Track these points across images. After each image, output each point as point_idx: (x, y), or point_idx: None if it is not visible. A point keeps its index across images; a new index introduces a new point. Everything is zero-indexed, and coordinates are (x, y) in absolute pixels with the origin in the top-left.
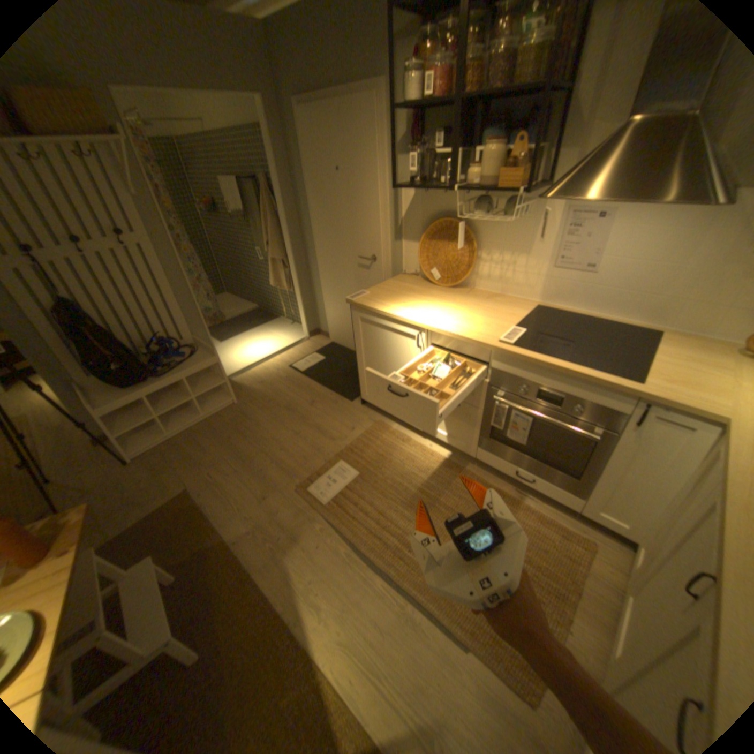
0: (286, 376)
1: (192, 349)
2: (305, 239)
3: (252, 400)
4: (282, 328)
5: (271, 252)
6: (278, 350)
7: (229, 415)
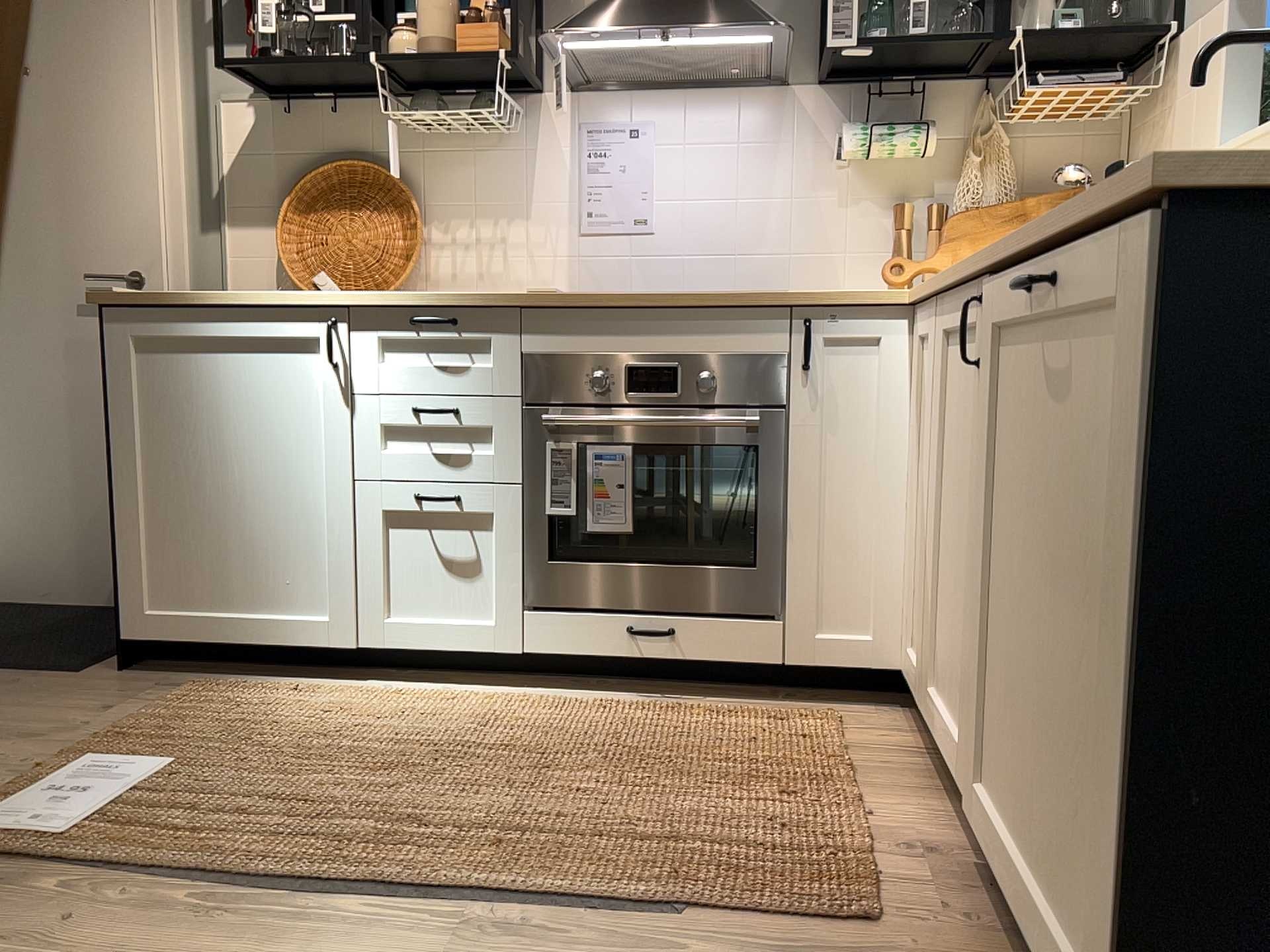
0: None
1: None
2: None
3: None
4: None
5: None
6: None
7: None
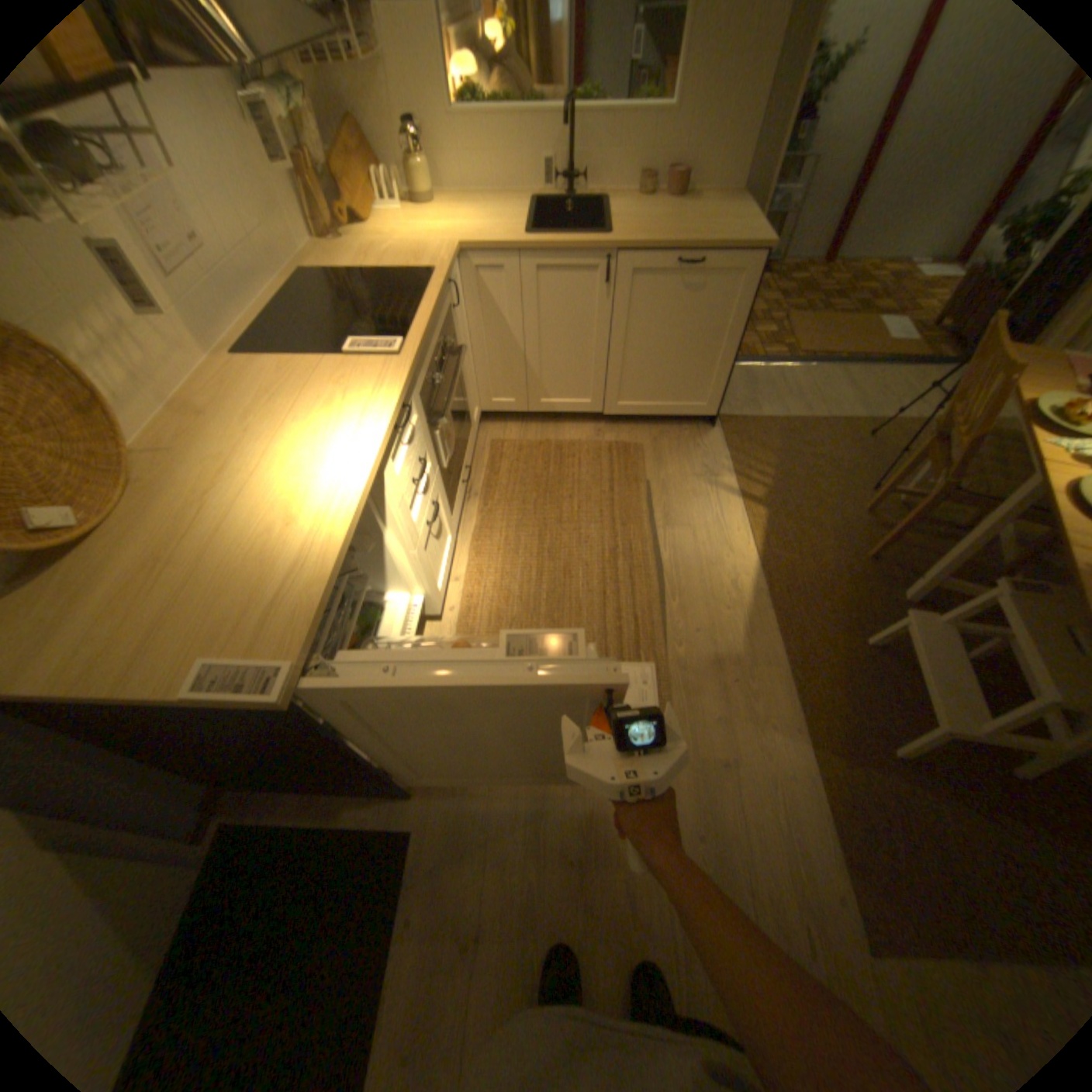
0: None
1: None
2: None
3: None
4: None
5: None
6: None
7: None
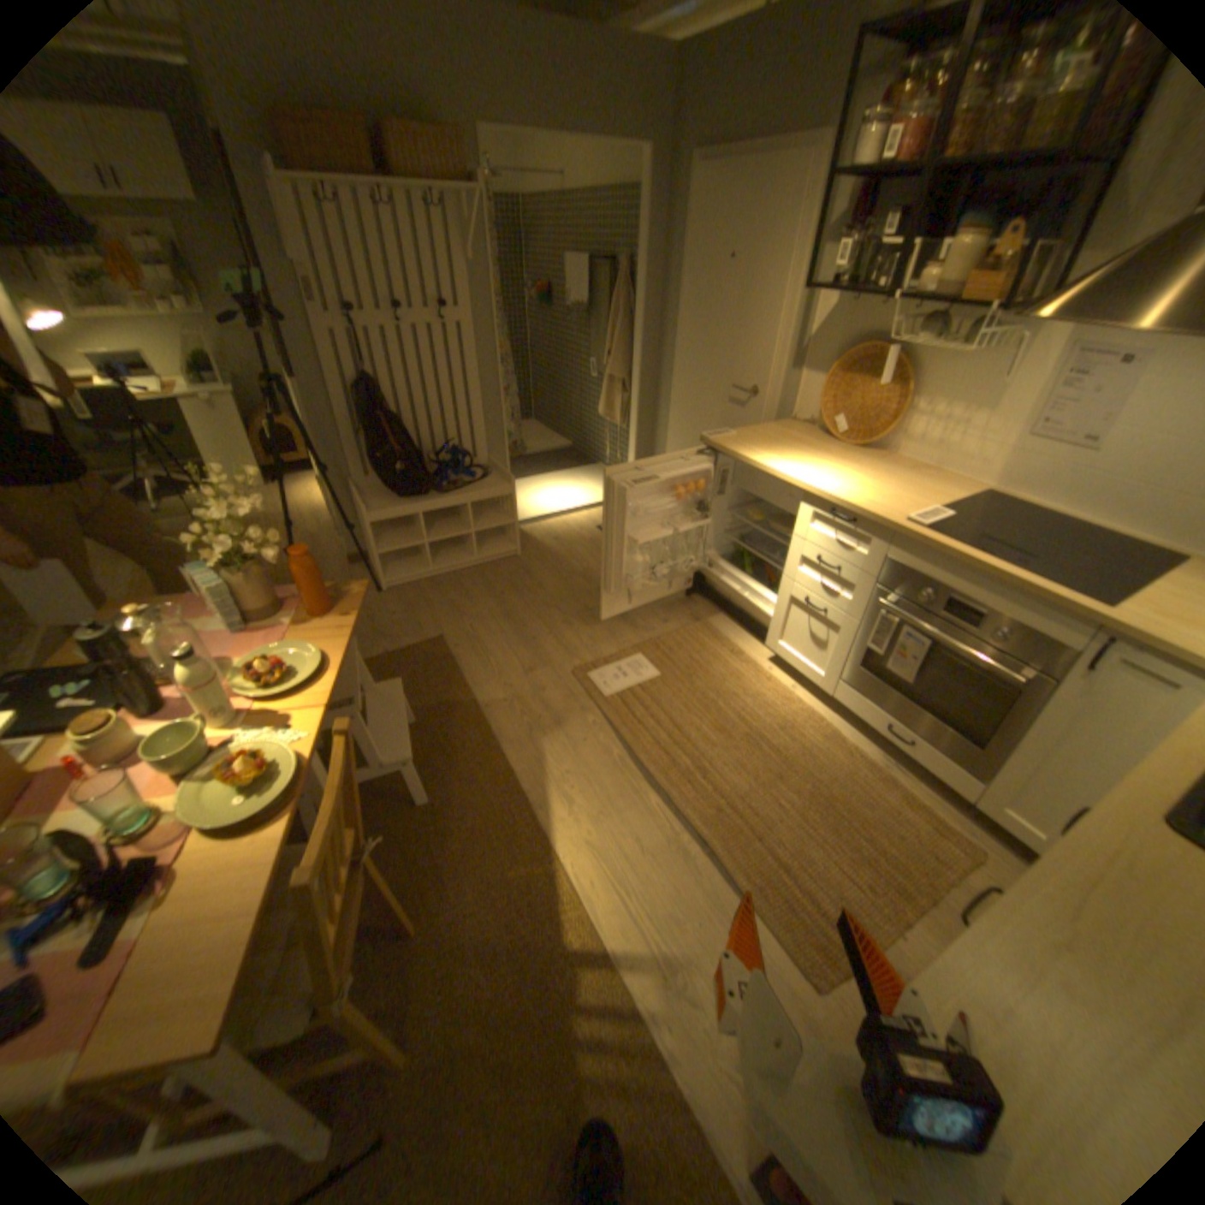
0: (590, 539)
1: (484, 472)
2: (662, 355)
3: (539, 557)
4: (598, 479)
5: (610, 367)
6: (586, 505)
7: (508, 568)
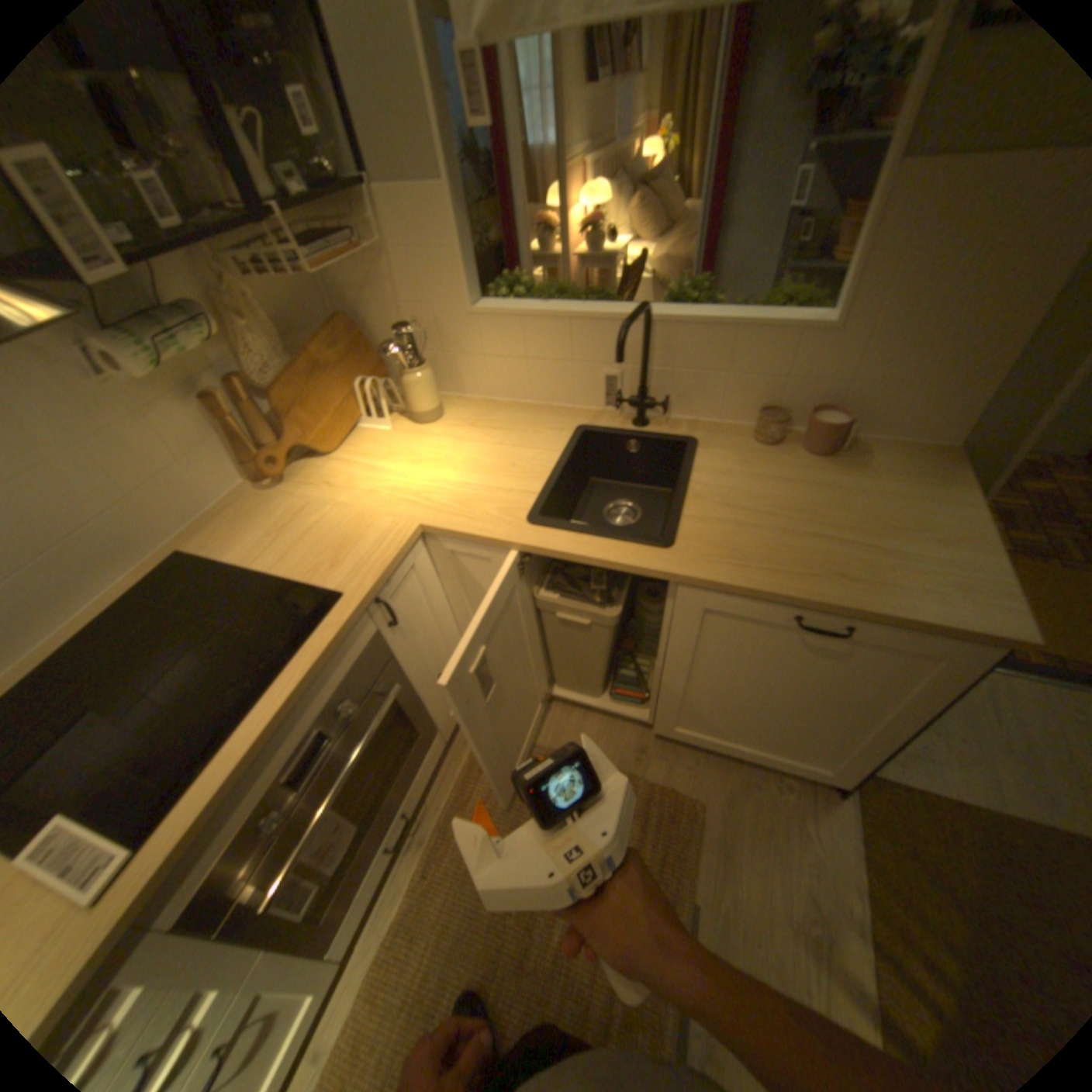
0: None
1: None
2: None
3: None
4: None
5: None
6: None
7: None
